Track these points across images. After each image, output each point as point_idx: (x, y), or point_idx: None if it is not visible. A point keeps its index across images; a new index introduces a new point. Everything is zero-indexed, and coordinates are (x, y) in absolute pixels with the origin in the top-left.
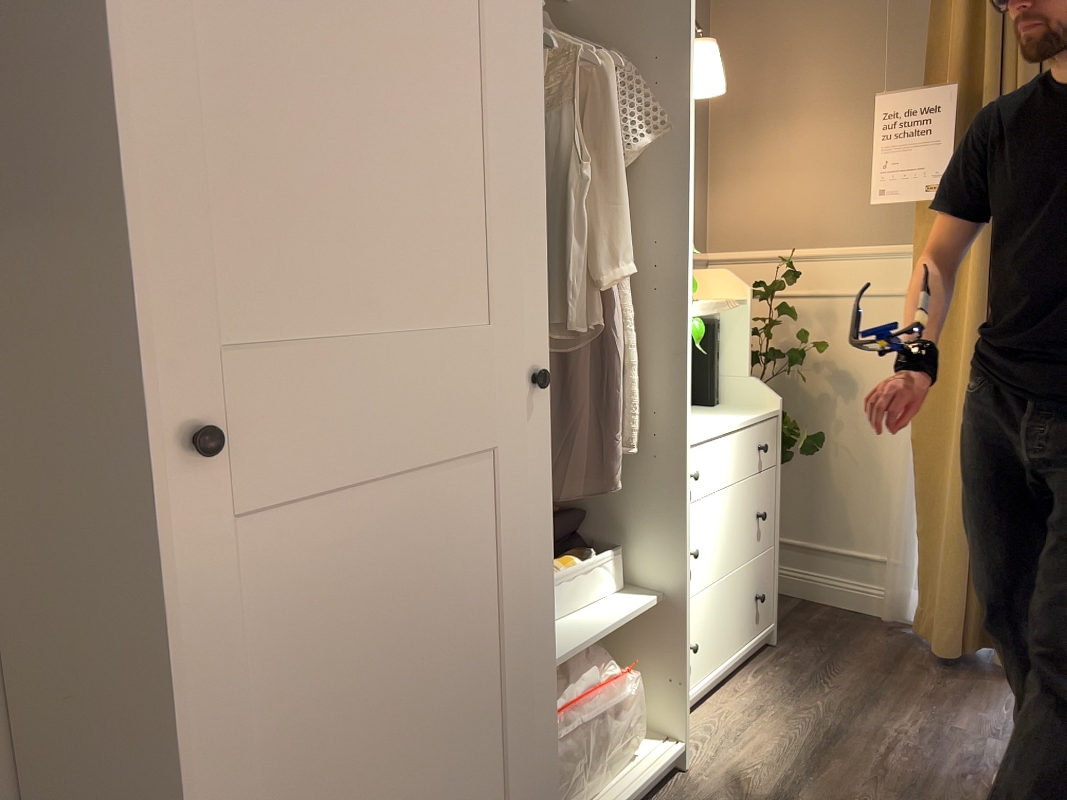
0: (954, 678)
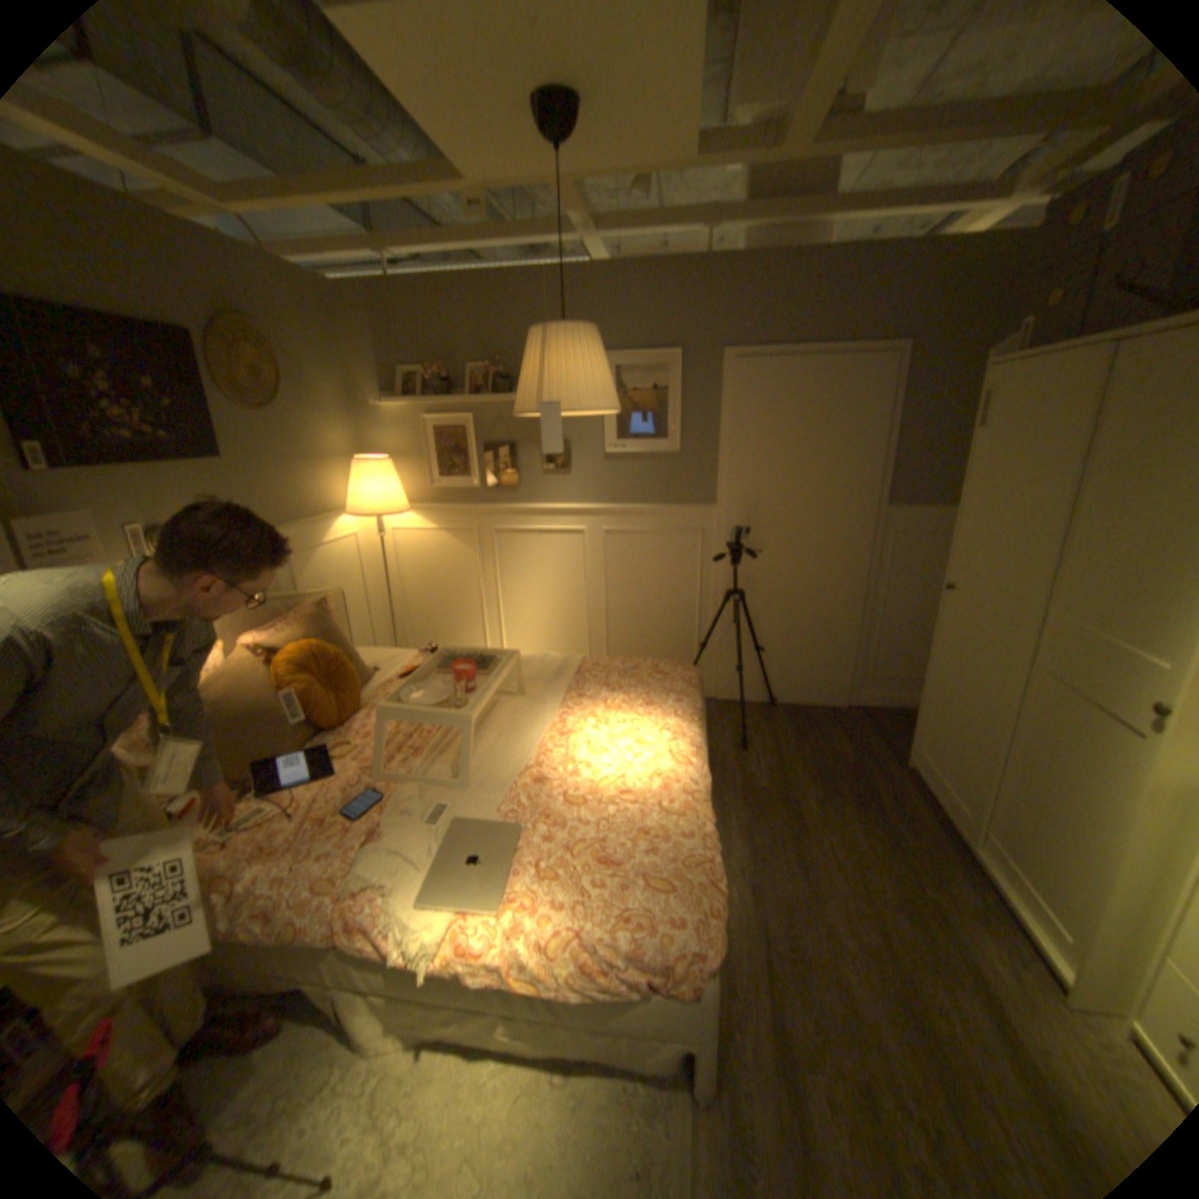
0: None
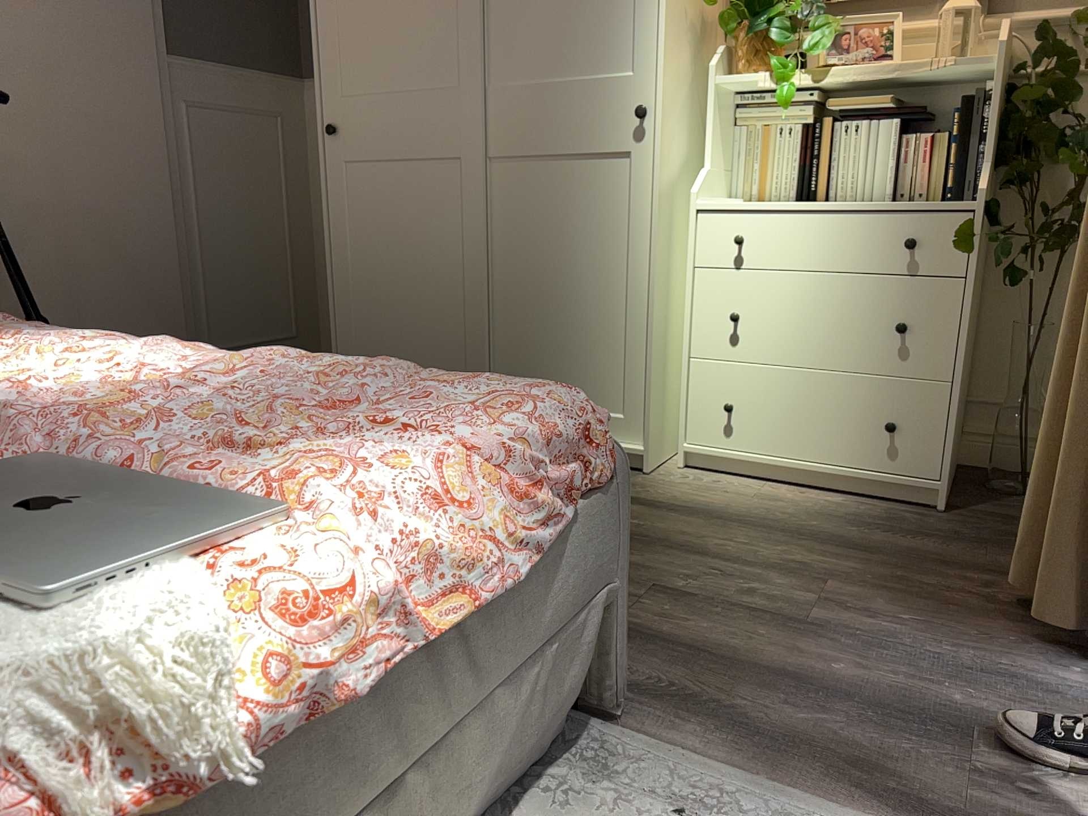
0: (986, 607)
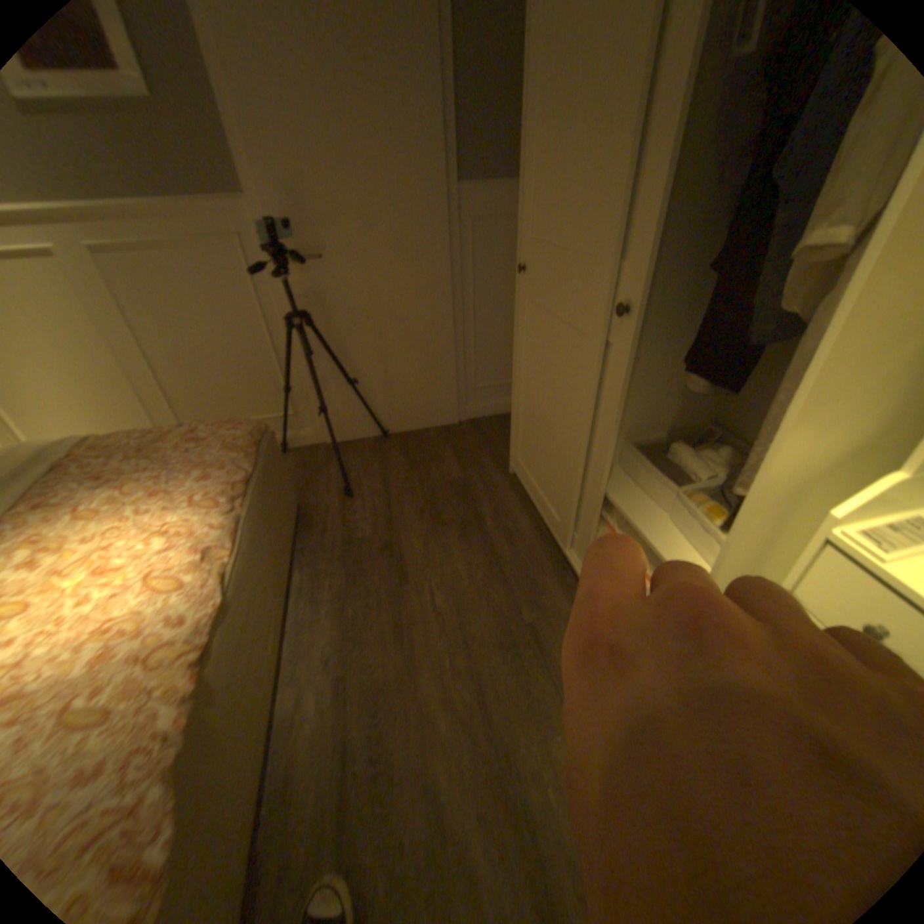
0: None
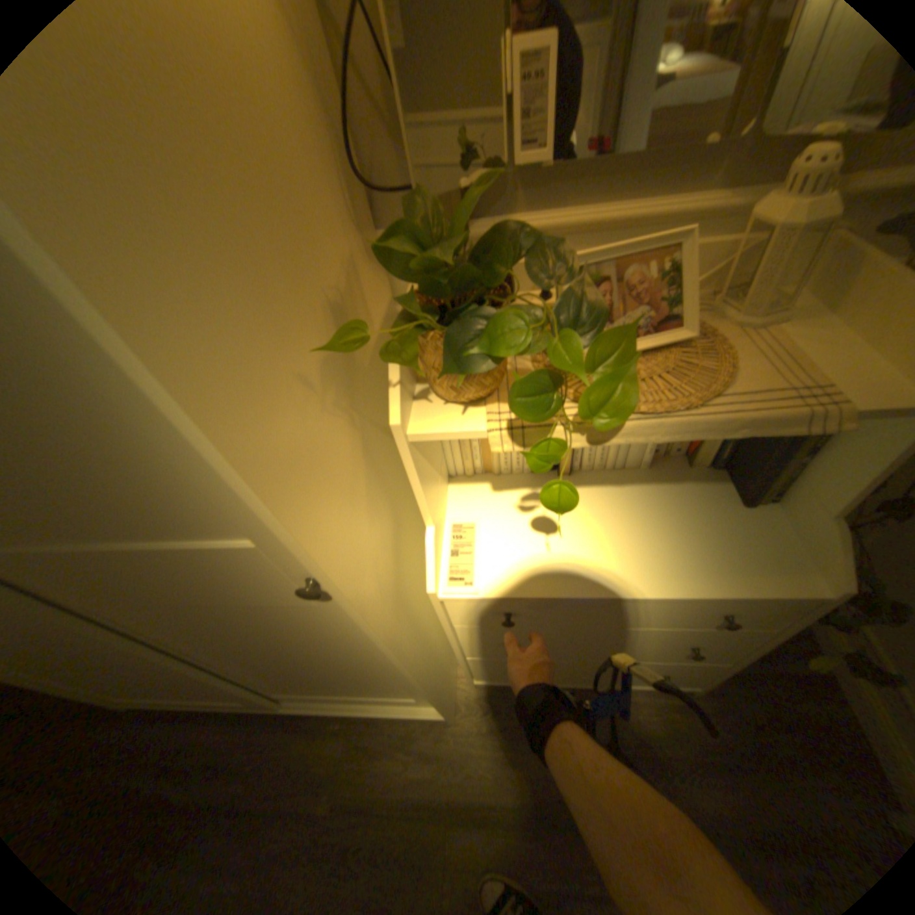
0: None
